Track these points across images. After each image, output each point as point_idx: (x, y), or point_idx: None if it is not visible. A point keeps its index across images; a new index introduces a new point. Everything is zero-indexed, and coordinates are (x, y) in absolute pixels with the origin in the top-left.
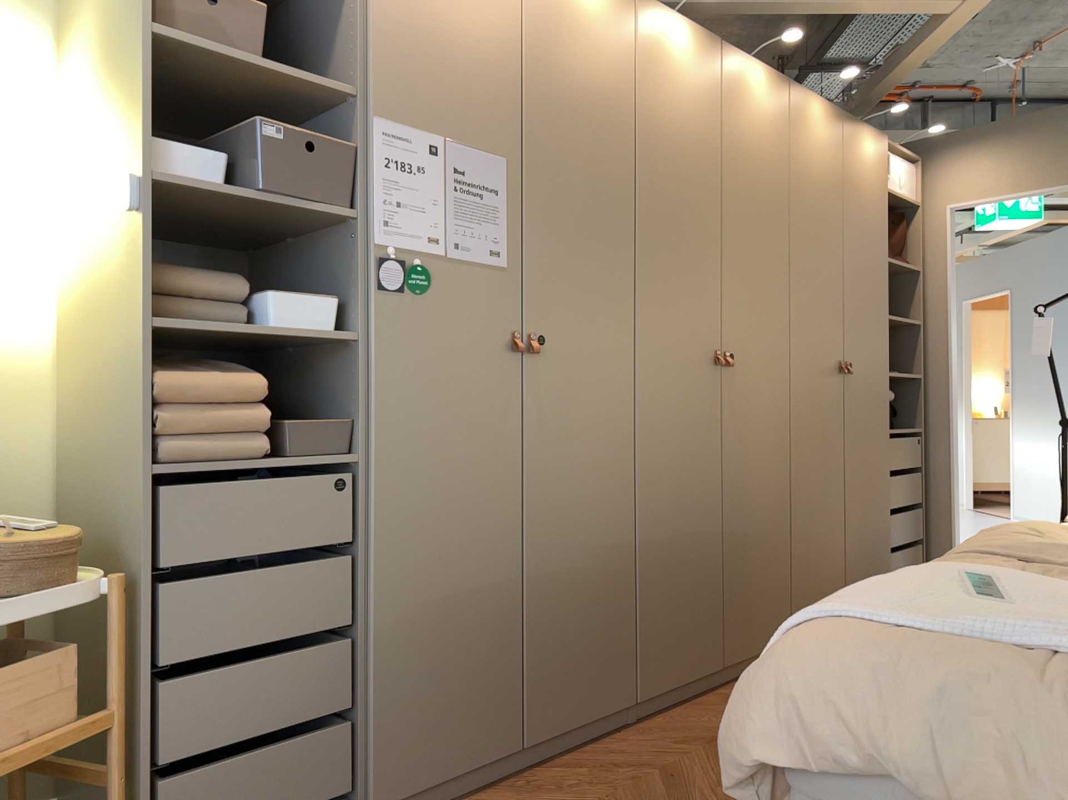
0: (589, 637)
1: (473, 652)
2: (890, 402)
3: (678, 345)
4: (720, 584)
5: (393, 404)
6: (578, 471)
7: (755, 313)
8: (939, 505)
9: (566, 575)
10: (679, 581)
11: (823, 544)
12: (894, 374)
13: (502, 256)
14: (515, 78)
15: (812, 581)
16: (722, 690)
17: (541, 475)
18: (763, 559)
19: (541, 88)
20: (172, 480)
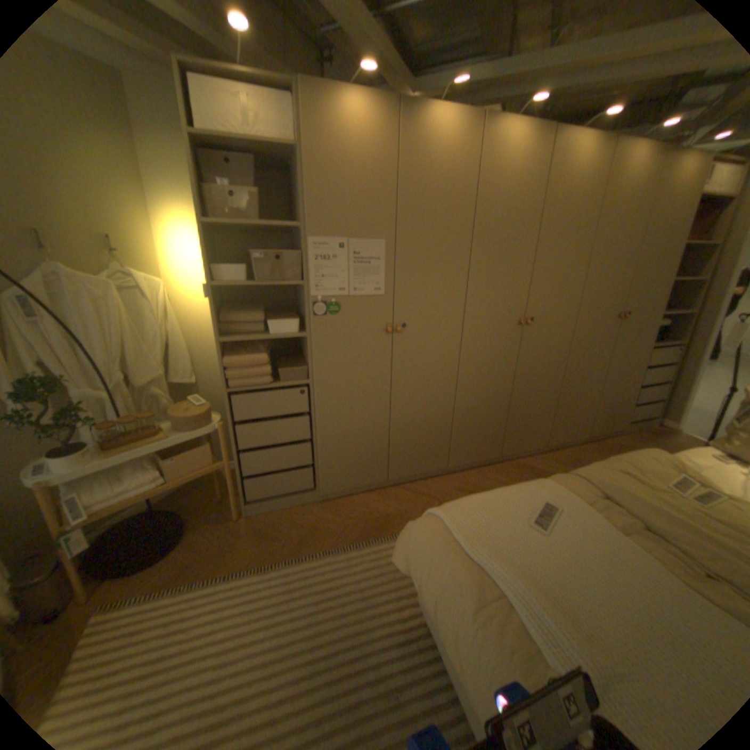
0: (423, 445)
1: (364, 450)
2: (665, 328)
3: (491, 320)
4: (503, 425)
5: (324, 362)
6: (421, 382)
7: (552, 295)
8: (684, 385)
9: (412, 423)
10: (477, 424)
11: (580, 407)
12: (678, 309)
13: (380, 292)
14: (391, 196)
15: (568, 424)
16: (497, 467)
17: (400, 384)
18: (534, 415)
19: (408, 197)
20: (236, 394)
